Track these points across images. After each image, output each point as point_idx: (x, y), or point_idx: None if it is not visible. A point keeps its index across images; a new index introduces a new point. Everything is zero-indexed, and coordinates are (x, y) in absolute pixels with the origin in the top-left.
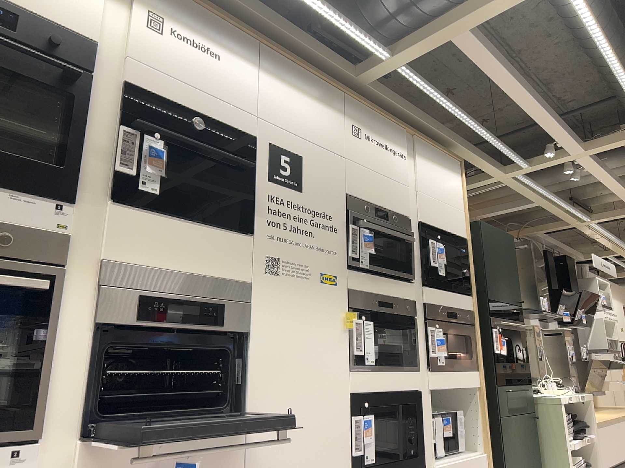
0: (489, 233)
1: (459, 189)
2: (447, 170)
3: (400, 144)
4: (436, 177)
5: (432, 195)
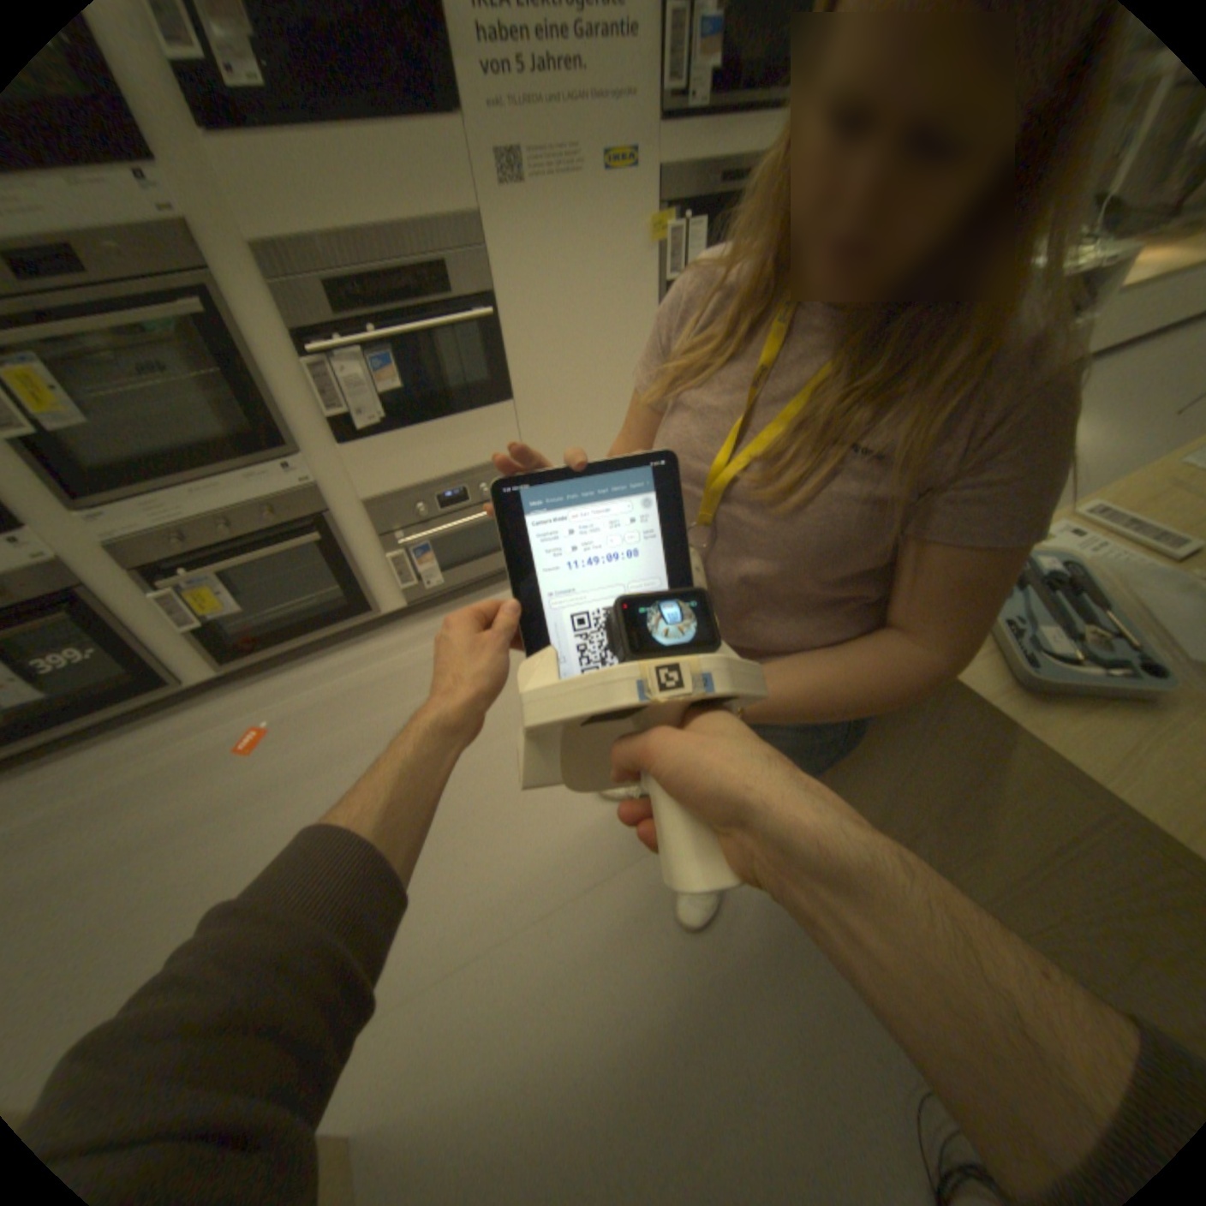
0: None
1: None
2: None
3: None
4: None
5: None
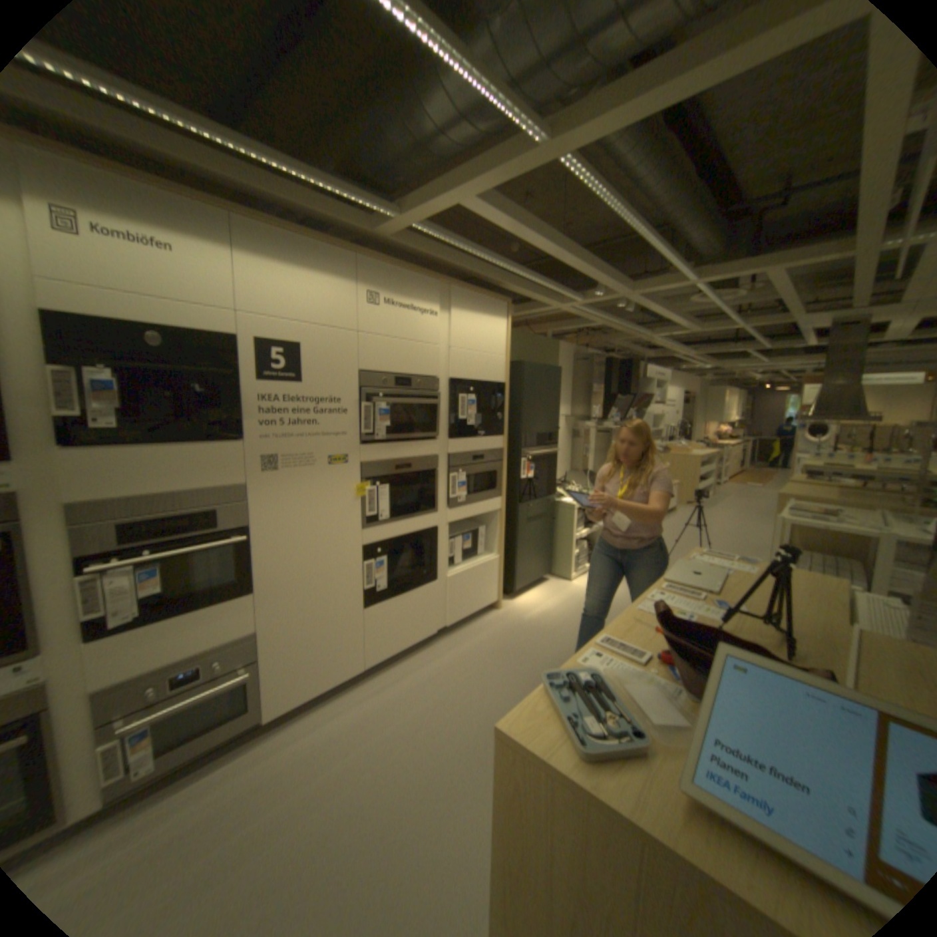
0: (533, 373)
1: (502, 335)
2: (489, 317)
3: (429, 301)
4: (474, 328)
5: (467, 349)
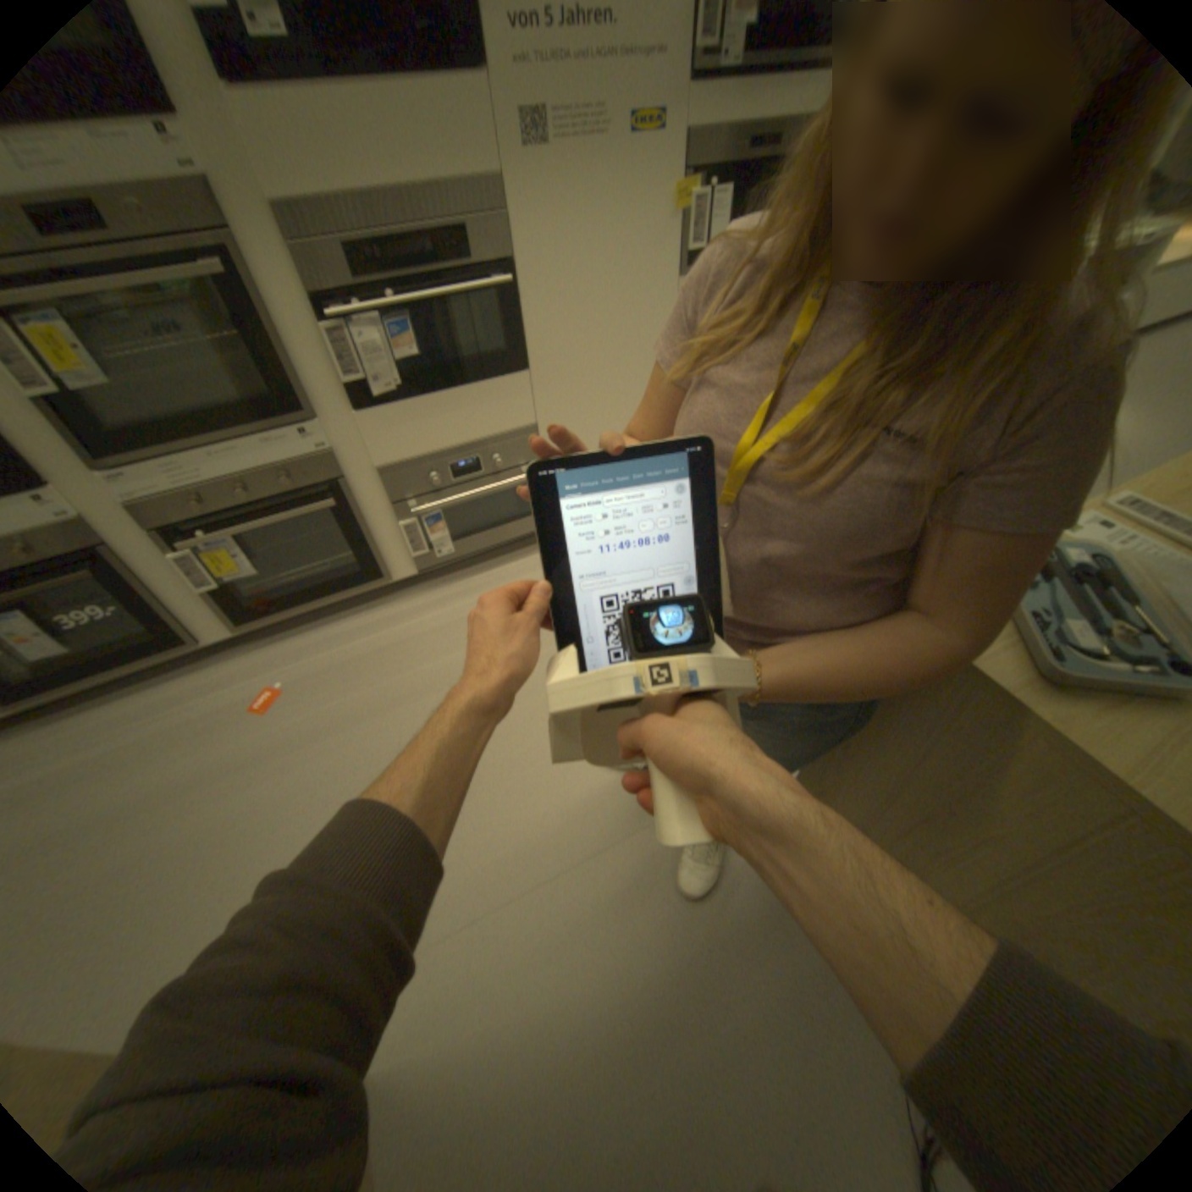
0: None
1: None
2: None
3: None
4: None
5: None
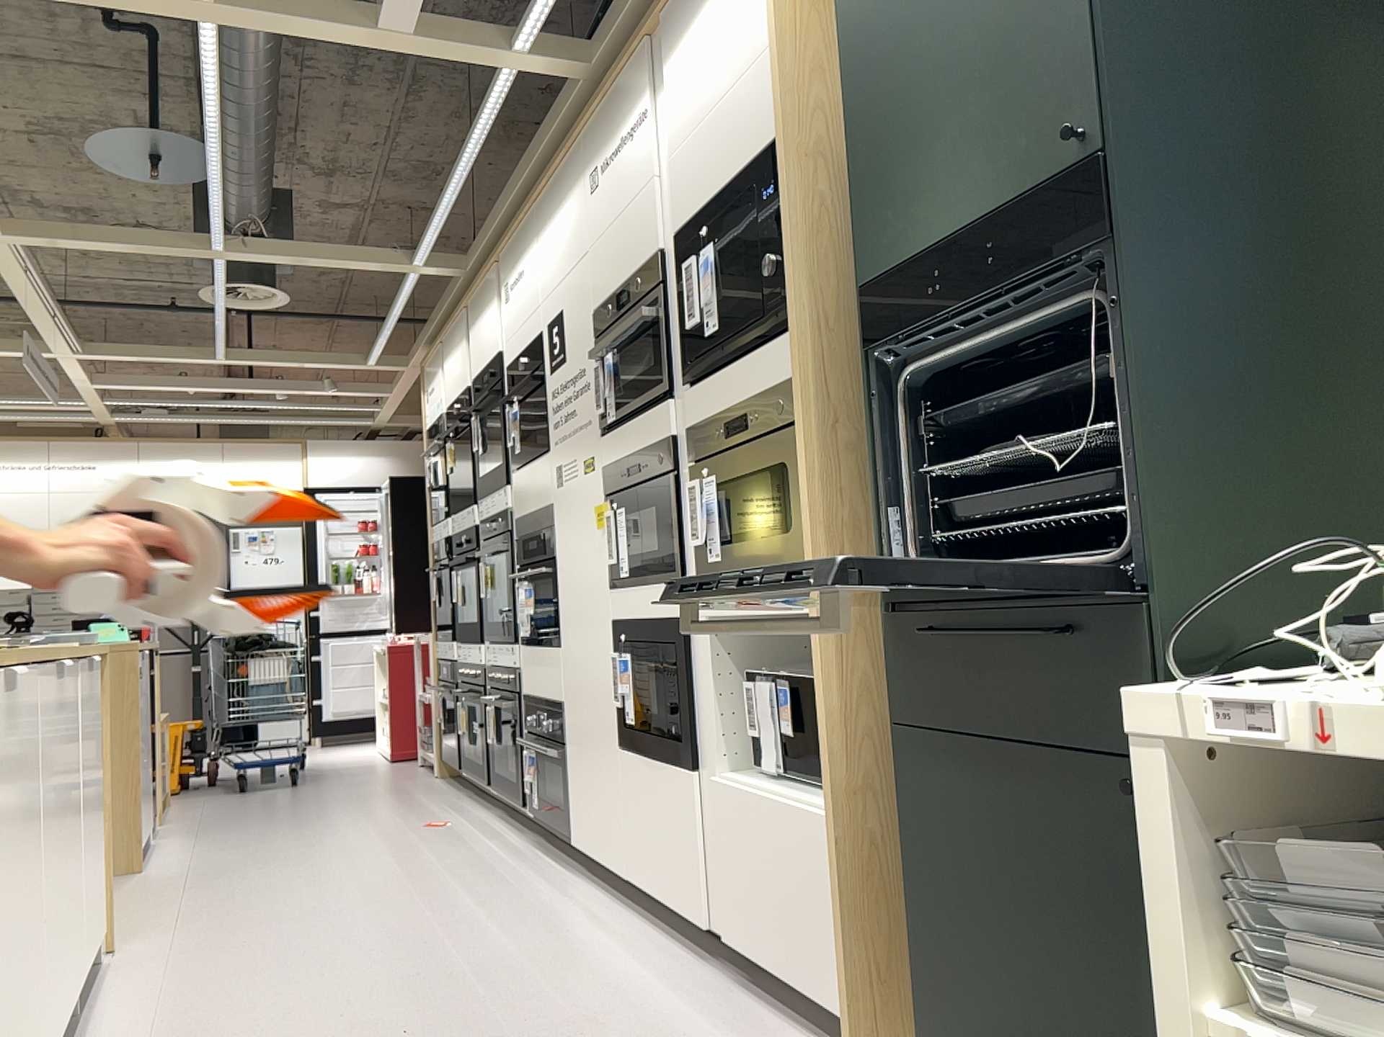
0: None
1: None
2: None
3: (639, 96)
4: (703, 53)
5: (696, 125)
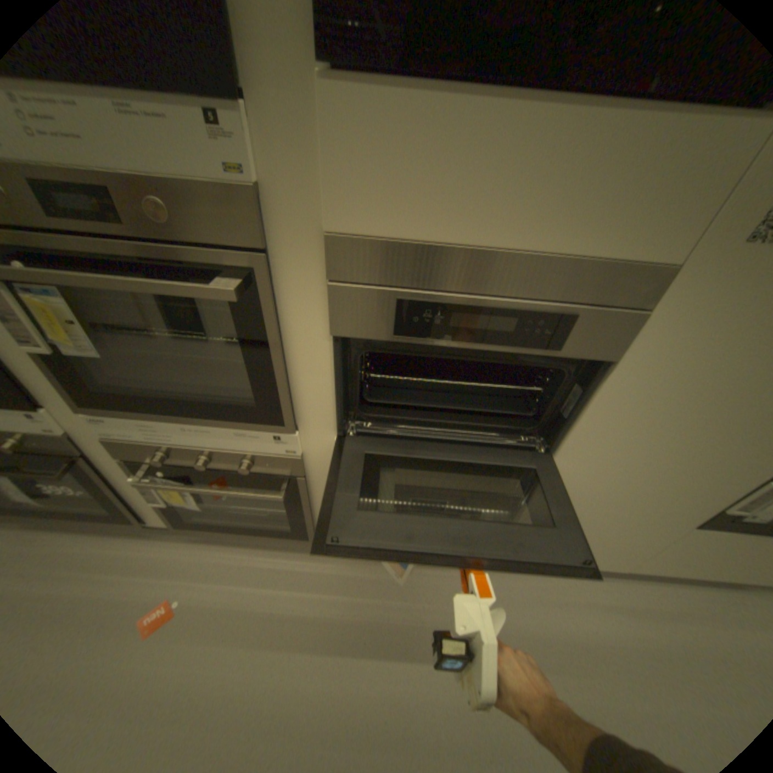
0: None
1: None
2: None
3: None
4: None
5: None
